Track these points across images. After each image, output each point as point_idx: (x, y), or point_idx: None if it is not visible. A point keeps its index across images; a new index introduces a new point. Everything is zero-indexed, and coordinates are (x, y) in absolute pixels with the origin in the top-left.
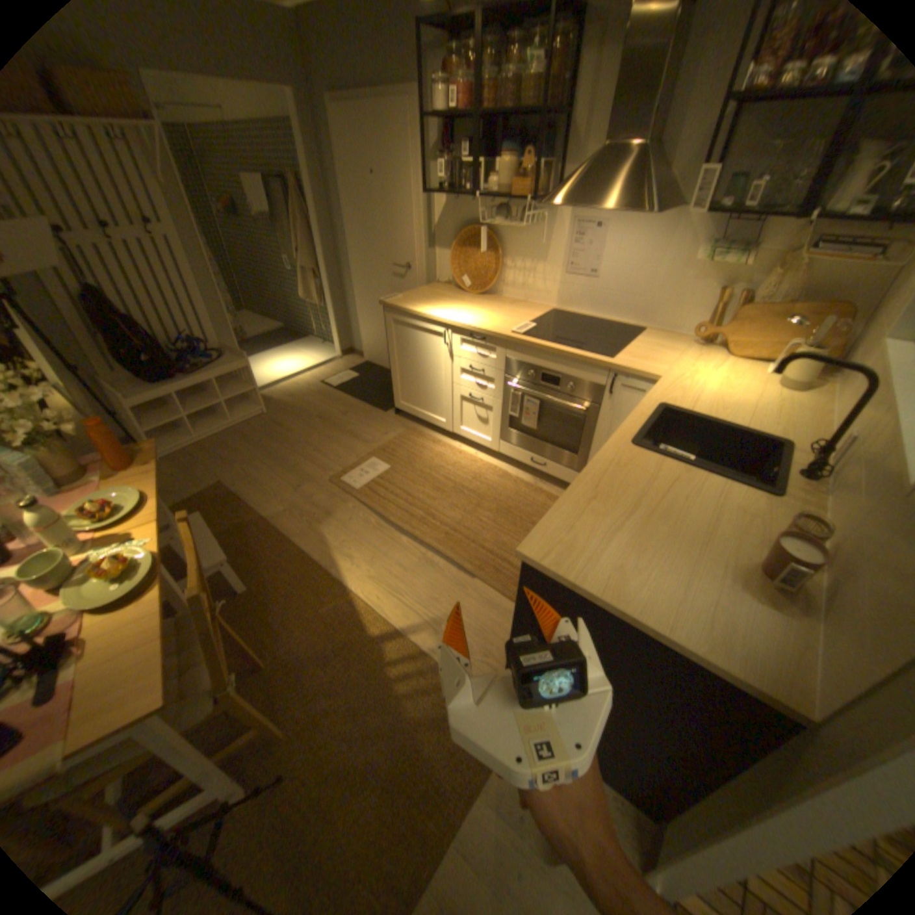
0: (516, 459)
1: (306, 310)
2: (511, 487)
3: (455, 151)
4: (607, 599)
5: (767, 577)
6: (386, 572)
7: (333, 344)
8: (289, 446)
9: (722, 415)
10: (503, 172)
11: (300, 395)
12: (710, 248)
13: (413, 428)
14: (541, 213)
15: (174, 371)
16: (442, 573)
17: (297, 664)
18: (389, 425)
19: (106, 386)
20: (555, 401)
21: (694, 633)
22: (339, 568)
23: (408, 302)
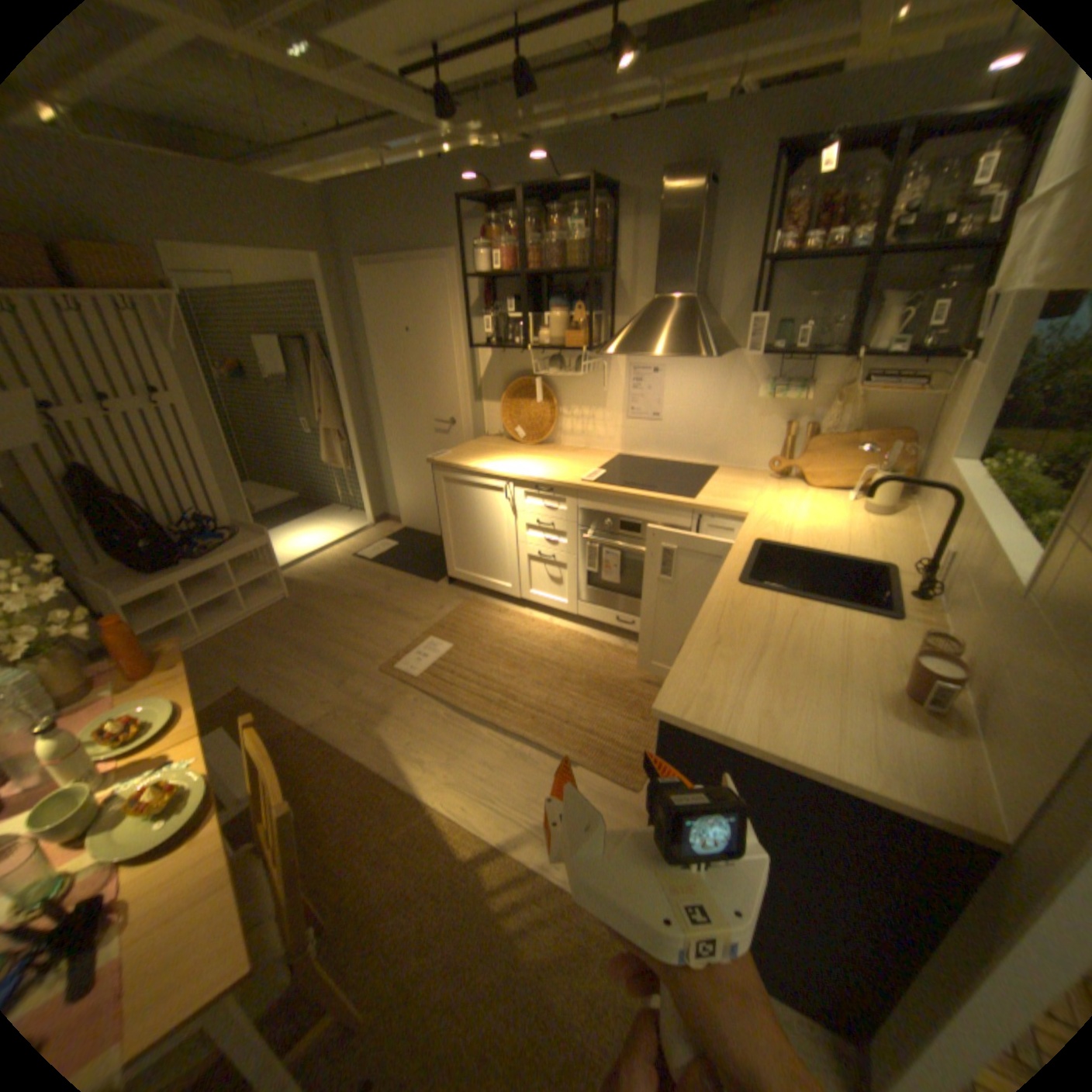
0: (599, 620)
1: (328, 475)
2: (599, 653)
3: (500, 307)
4: (764, 746)
5: (916, 700)
6: (468, 775)
7: (364, 511)
8: (324, 634)
9: (819, 545)
10: (553, 326)
11: (330, 572)
12: (769, 386)
13: (473, 597)
14: (595, 362)
15: (177, 557)
16: (537, 766)
17: (370, 913)
18: (443, 596)
19: (90, 581)
20: (638, 549)
21: (863, 769)
22: (408, 777)
23: (460, 457)
